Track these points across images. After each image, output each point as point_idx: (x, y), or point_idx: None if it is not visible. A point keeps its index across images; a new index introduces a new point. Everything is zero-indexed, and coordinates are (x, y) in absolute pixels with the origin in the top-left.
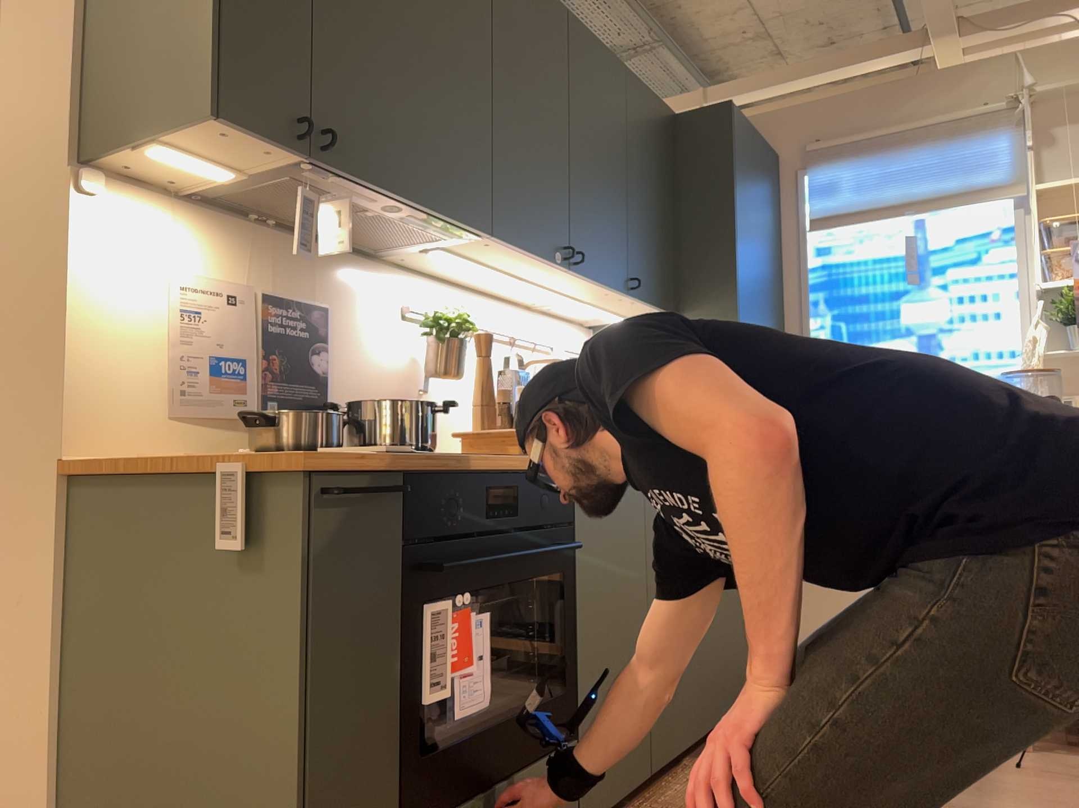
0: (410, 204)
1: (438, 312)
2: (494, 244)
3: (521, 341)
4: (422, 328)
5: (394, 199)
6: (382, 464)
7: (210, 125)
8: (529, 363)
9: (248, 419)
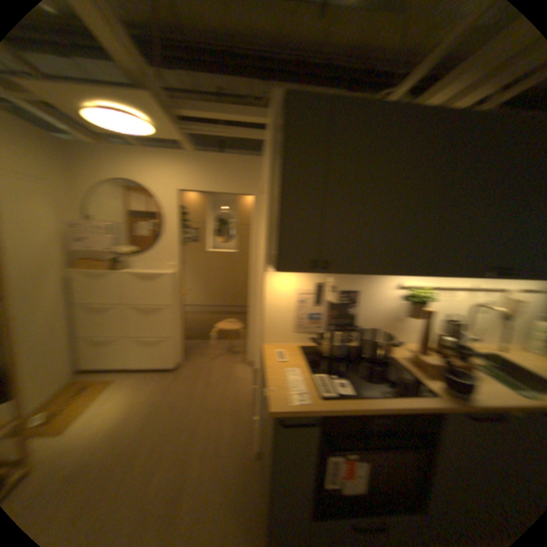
0: (377, 274)
1: (416, 290)
2: (438, 275)
3: (482, 288)
4: (406, 297)
5: (368, 274)
6: (312, 414)
7: (280, 270)
8: (480, 305)
9: (319, 335)
